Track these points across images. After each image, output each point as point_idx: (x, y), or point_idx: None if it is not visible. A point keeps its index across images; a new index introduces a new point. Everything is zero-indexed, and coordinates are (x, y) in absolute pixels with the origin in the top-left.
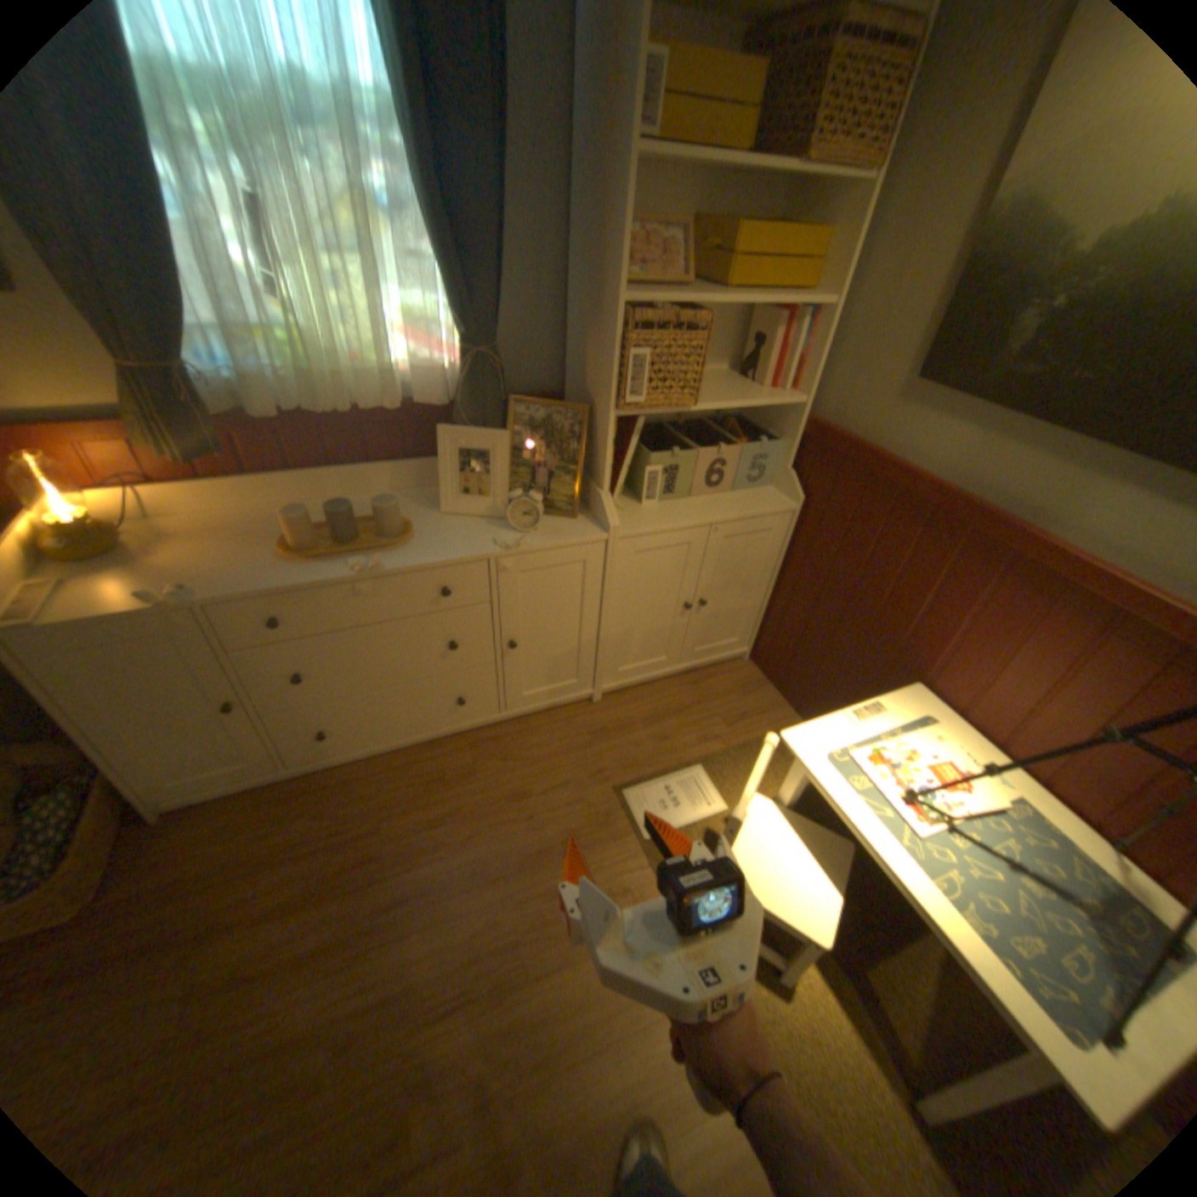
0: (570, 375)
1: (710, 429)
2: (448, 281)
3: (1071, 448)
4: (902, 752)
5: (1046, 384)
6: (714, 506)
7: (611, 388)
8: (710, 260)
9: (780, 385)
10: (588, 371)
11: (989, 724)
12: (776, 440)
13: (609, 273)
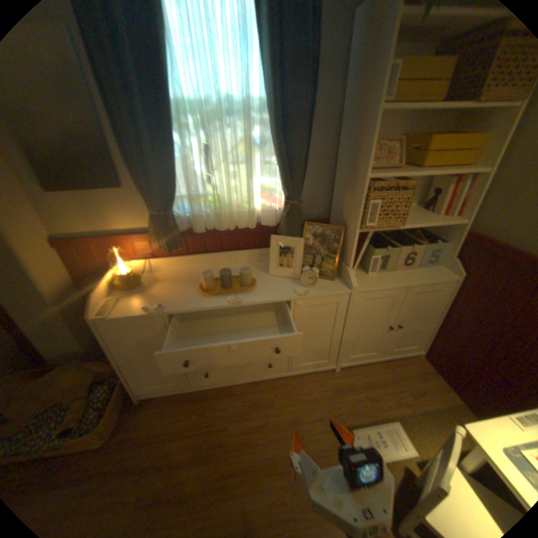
0: (333, 210)
1: (405, 235)
2: (281, 172)
3: None
4: None
5: None
6: (410, 276)
7: (358, 218)
8: (412, 154)
9: (450, 213)
10: (344, 209)
11: None
12: (447, 241)
13: (361, 165)
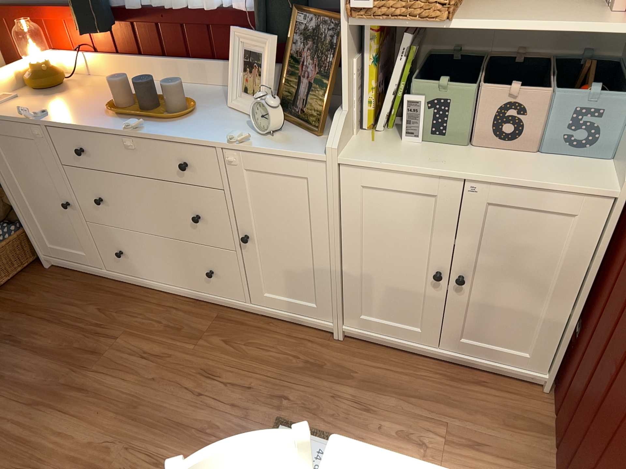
0: None
1: (546, 72)
2: None
3: None
4: None
5: None
6: (489, 163)
7: None
8: None
9: None
10: None
11: None
12: (624, 94)
13: None
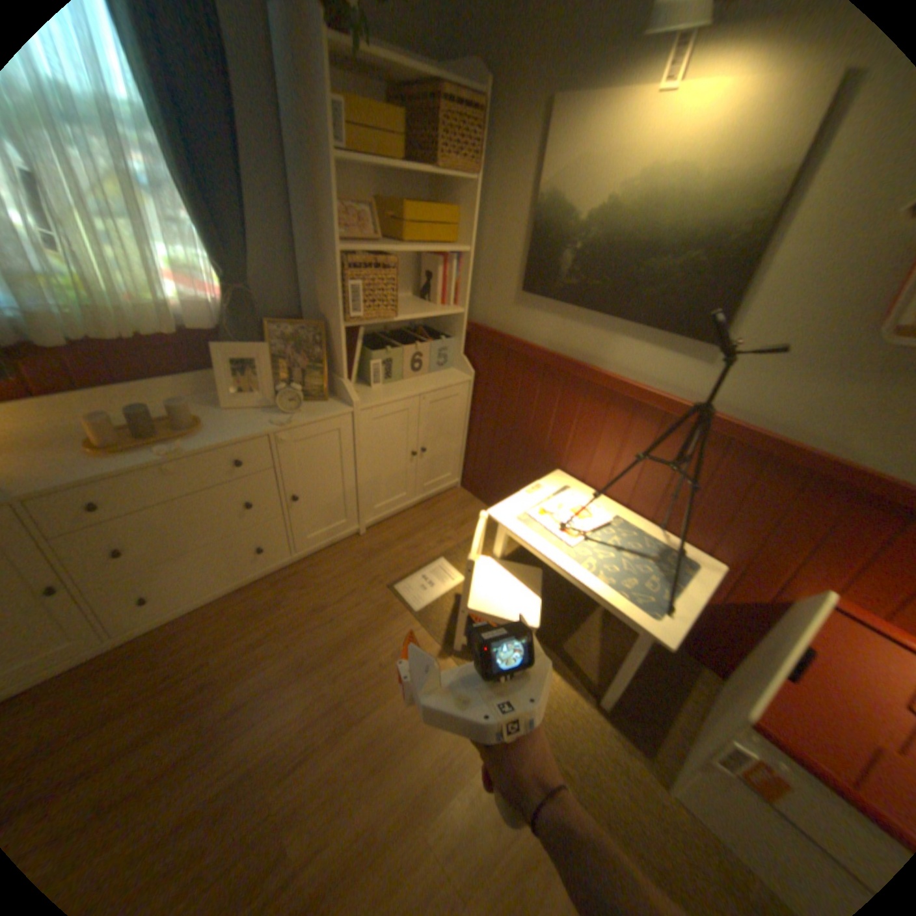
0: (304, 303)
1: (406, 335)
2: (202, 238)
3: (598, 322)
4: (553, 505)
5: (580, 289)
6: (419, 384)
7: (338, 308)
8: (388, 225)
9: (445, 303)
10: (318, 299)
11: (594, 482)
12: (450, 338)
13: (325, 233)
